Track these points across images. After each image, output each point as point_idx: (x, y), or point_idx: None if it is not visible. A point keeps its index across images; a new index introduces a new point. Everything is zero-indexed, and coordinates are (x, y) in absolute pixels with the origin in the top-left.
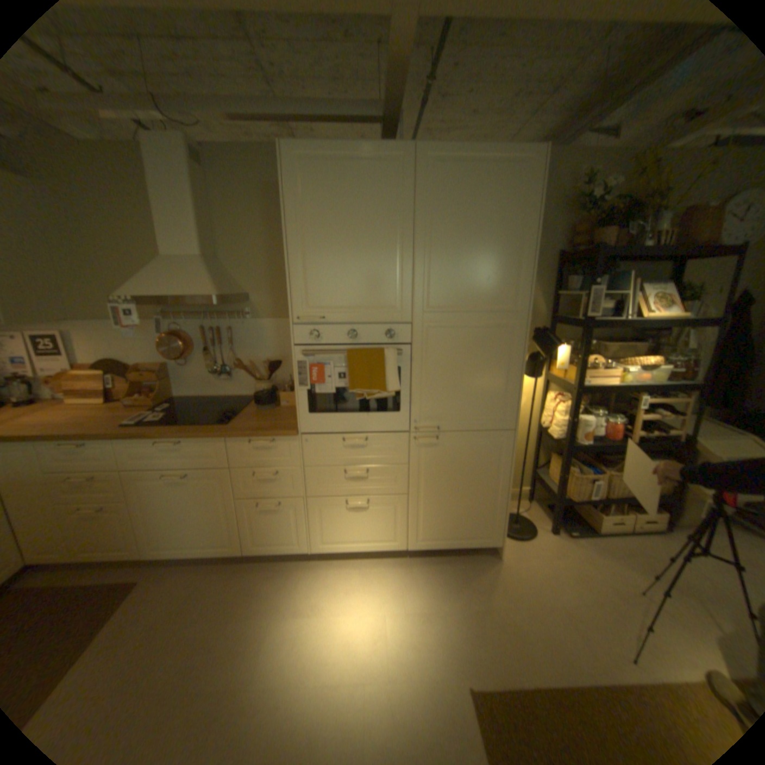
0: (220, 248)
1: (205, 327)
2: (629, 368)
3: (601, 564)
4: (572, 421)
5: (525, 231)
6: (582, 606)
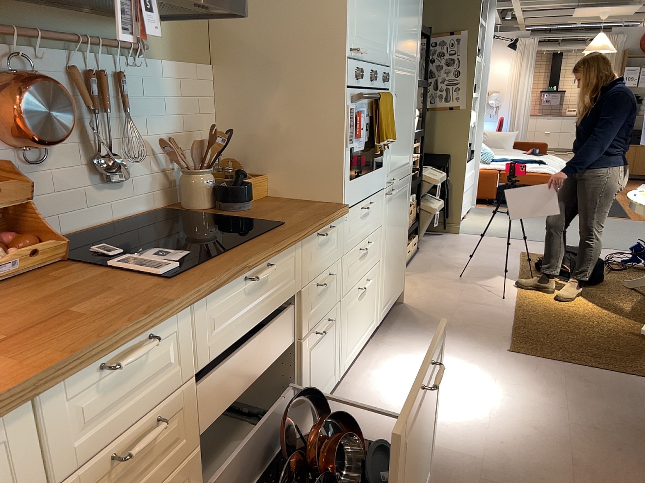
0: None
1: (75, 69)
2: None
3: (428, 275)
4: None
5: None
6: (458, 294)
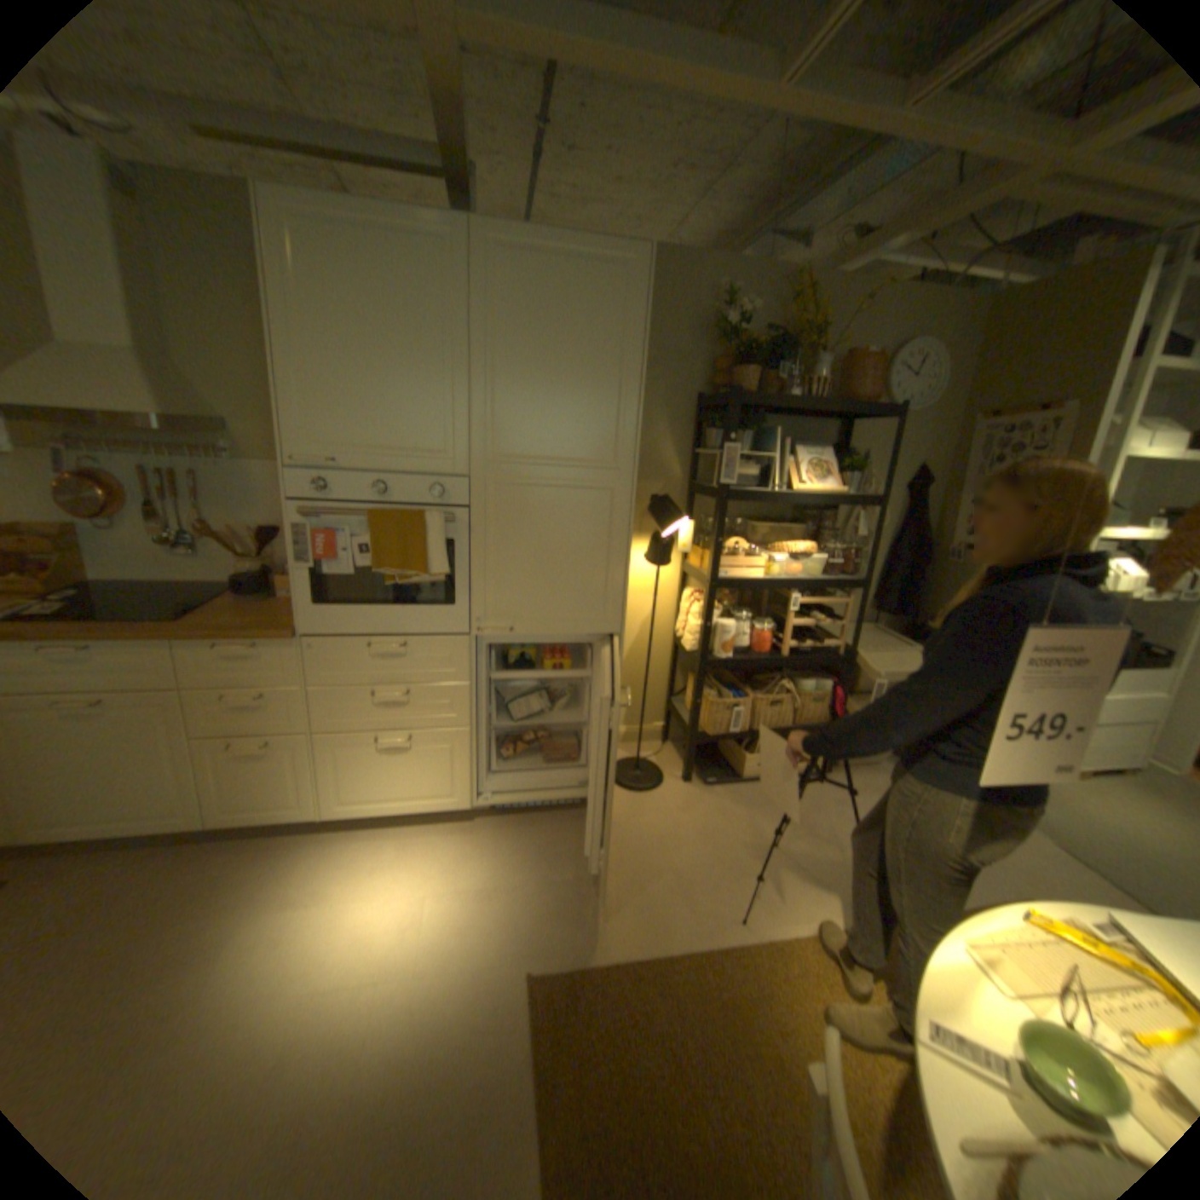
0: (172, 341)
1: (146, 468)
2: (775, 557)
3: (734, 814)
4: (706, 627)
5: (624, 360)
6: (698, 865)
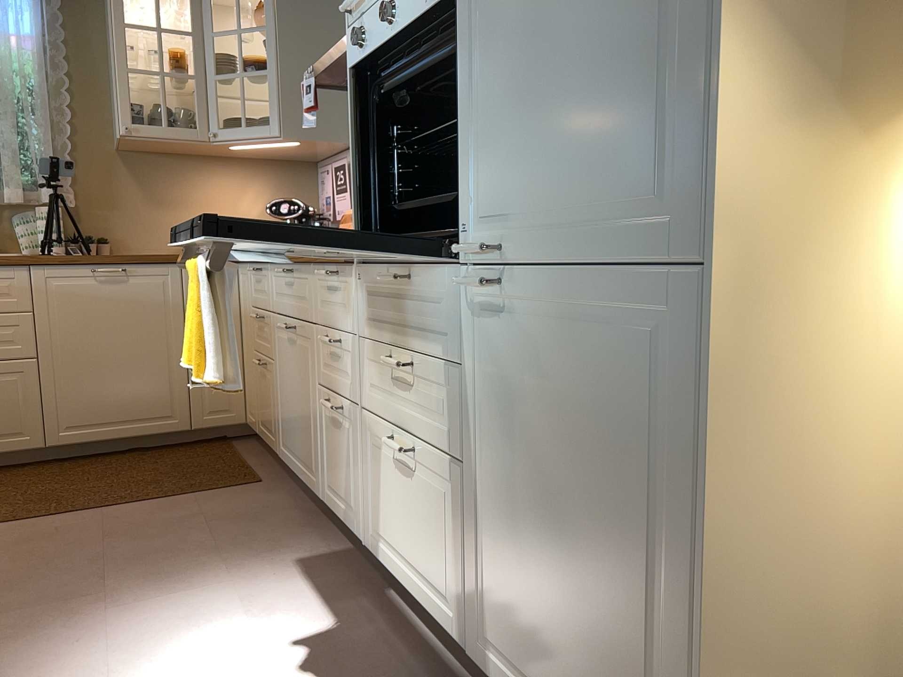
0: None
1: None
2: None
3: None
4: None
5: None
6: None
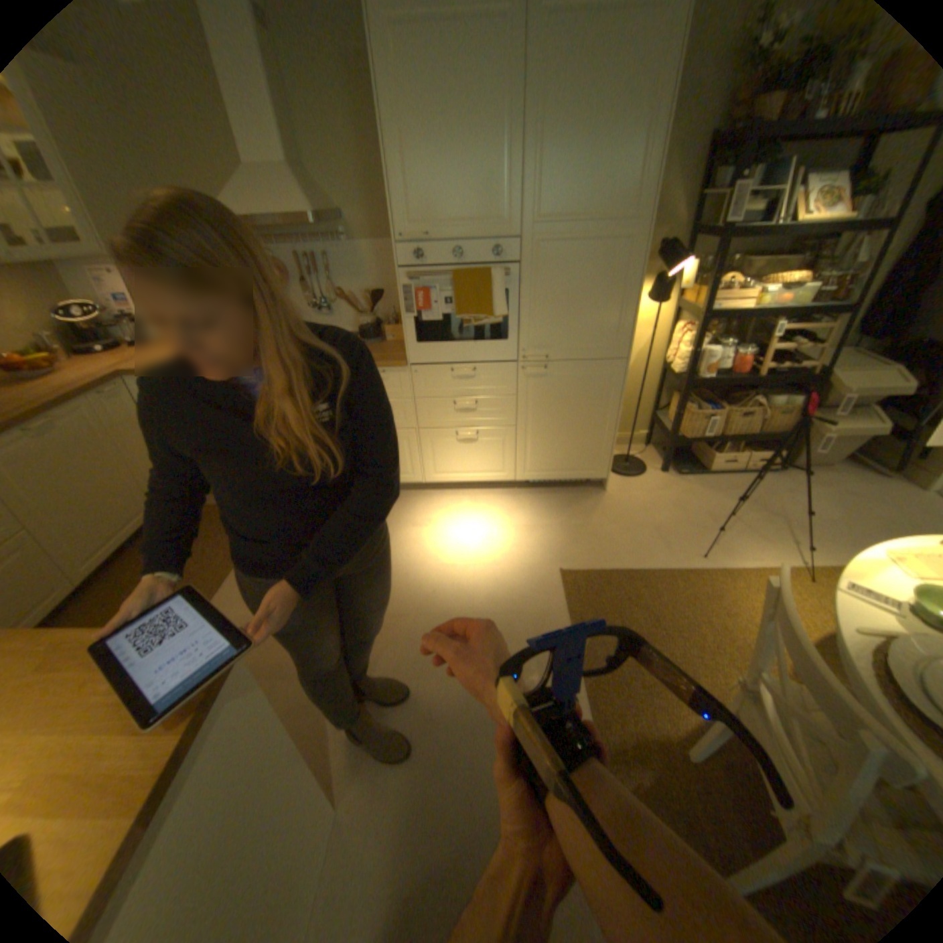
0: (300, 149)
1: (296, 253)
2: (768, 287)
3: (701, 493)
4: (694, 352)
5: (653, 110)
6: (671, 522)
